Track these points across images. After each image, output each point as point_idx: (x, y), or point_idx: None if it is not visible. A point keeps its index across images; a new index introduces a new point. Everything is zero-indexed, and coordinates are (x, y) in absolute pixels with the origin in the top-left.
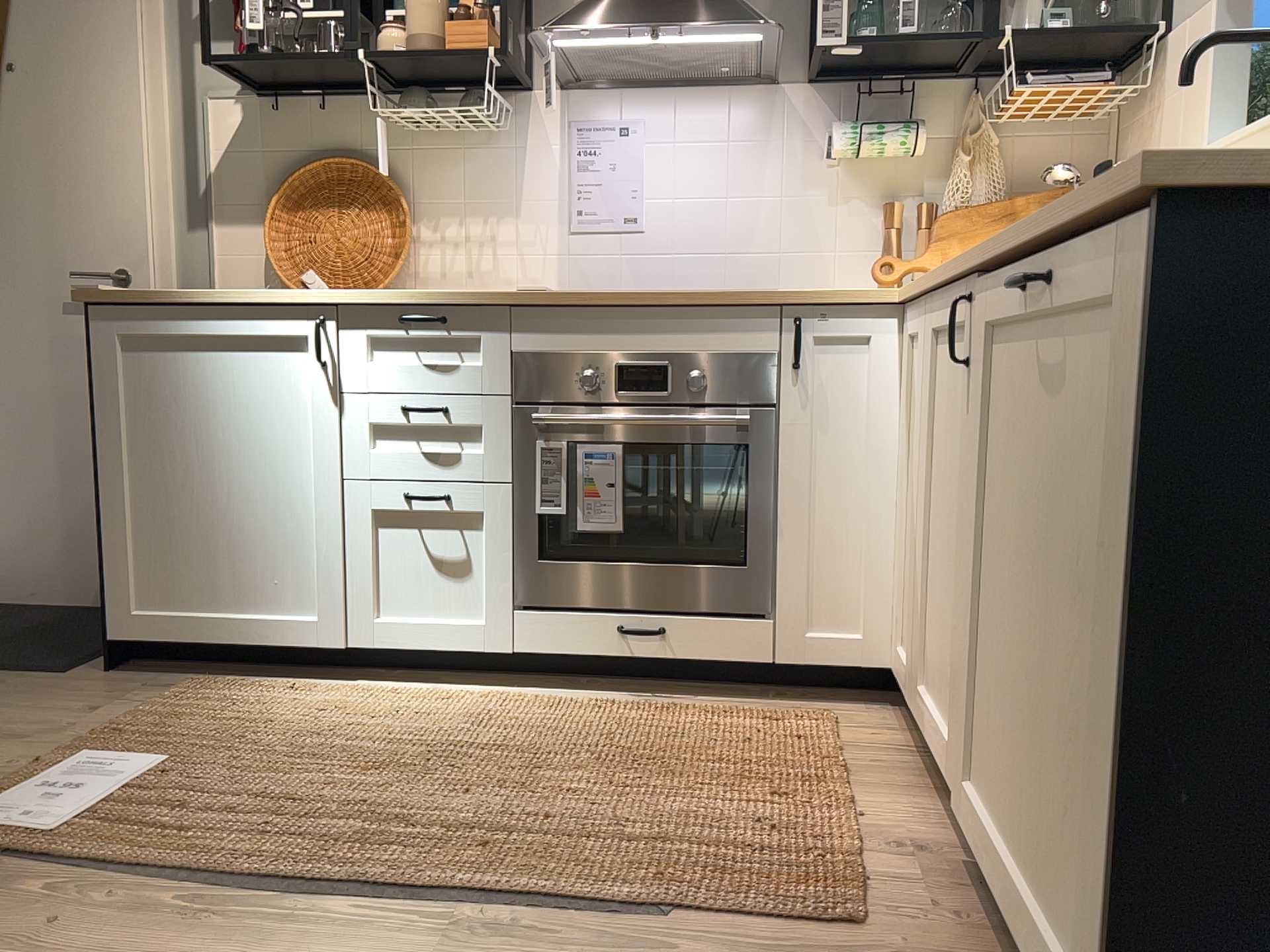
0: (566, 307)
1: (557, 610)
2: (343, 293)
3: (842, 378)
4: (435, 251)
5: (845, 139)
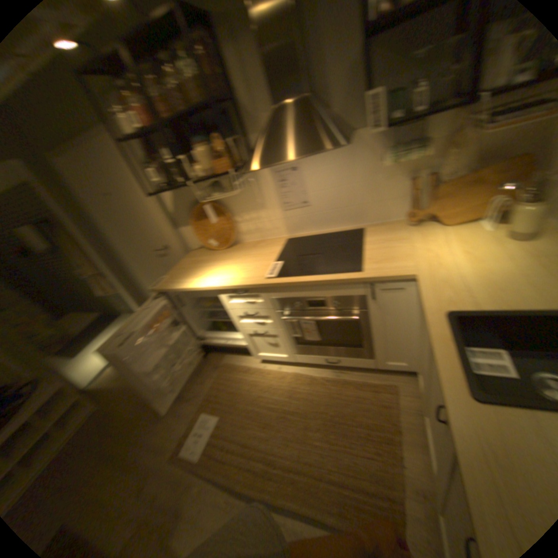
0: (281, 286)
1: (304, 350)
2: (212, 282)
3: (390, 299)
4: (240, 224)
5: (389, 153)
